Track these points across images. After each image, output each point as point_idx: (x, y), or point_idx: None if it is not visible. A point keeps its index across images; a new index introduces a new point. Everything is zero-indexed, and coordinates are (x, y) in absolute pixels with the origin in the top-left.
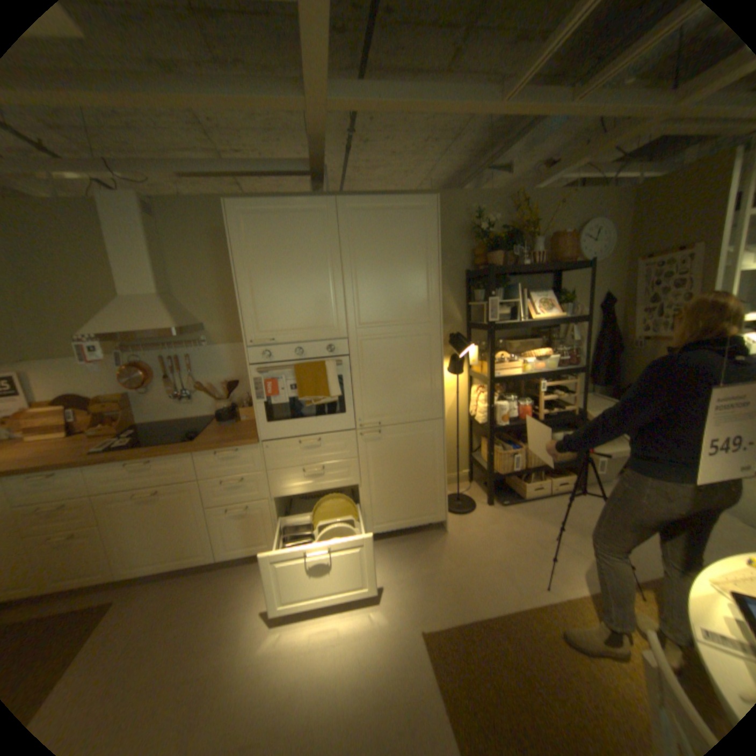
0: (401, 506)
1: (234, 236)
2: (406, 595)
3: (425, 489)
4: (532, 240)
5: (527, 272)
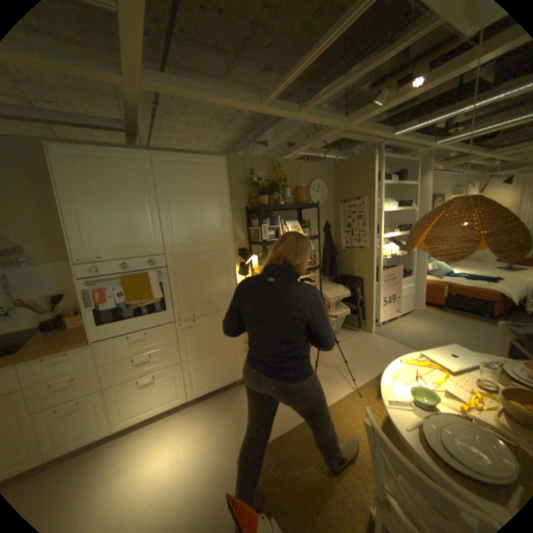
0: (213, 374)
1: (57, 173)
2: (222, 438)
3: (229, 358)
4: (284, 189)
5: (282, 209)
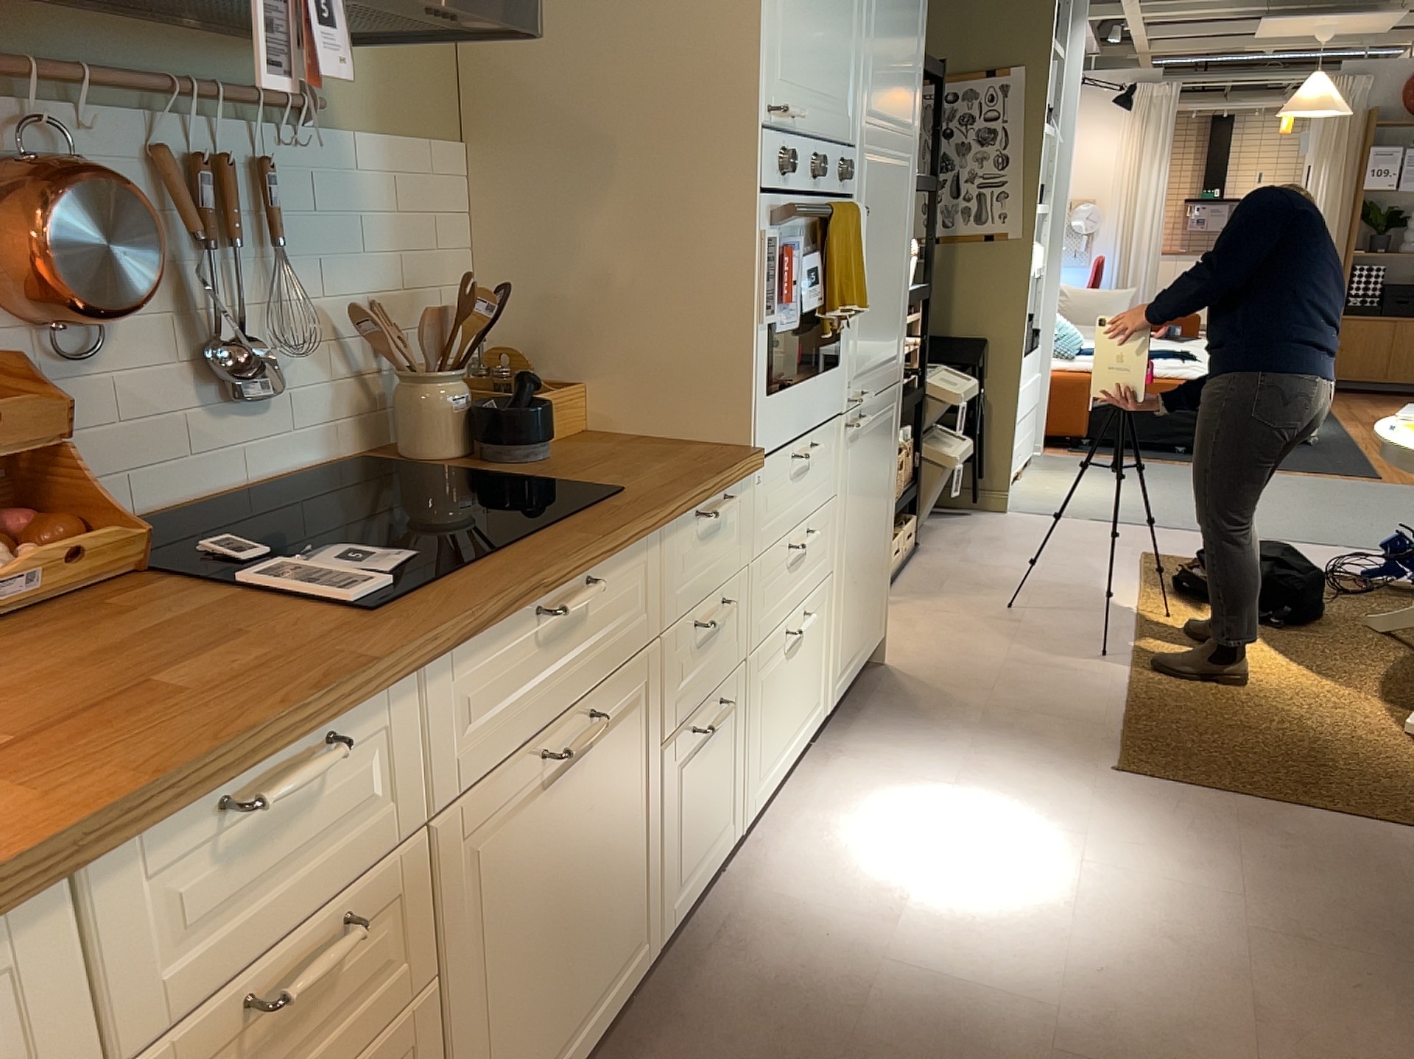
0: (861, 616)
1: None
2: (1013, 754)
3: (880, 563)
4: None
5: None
